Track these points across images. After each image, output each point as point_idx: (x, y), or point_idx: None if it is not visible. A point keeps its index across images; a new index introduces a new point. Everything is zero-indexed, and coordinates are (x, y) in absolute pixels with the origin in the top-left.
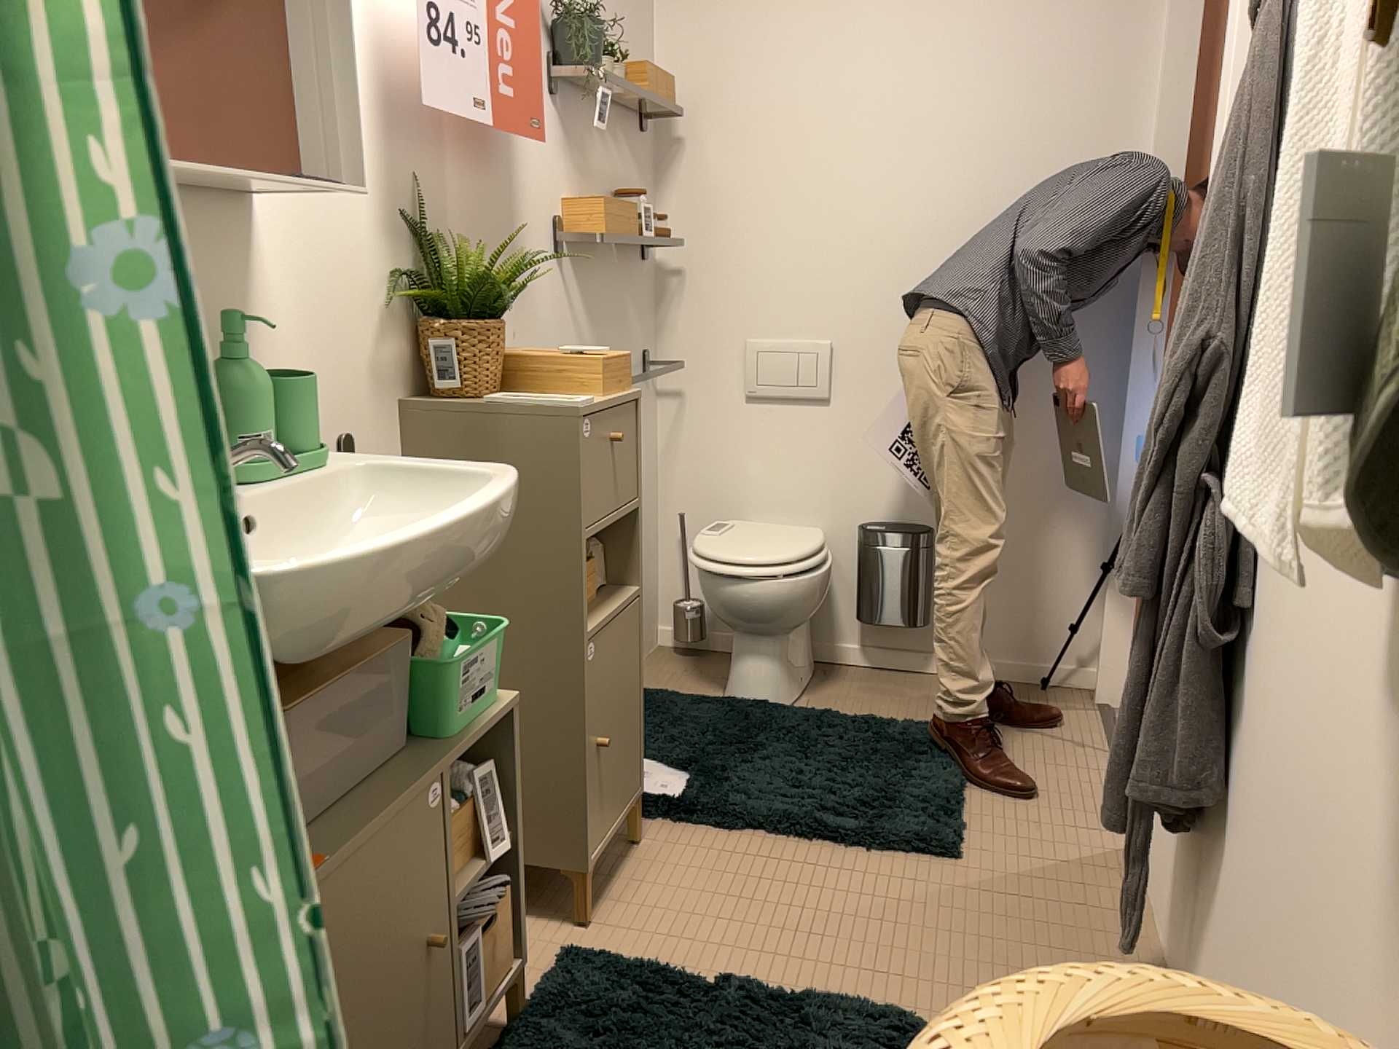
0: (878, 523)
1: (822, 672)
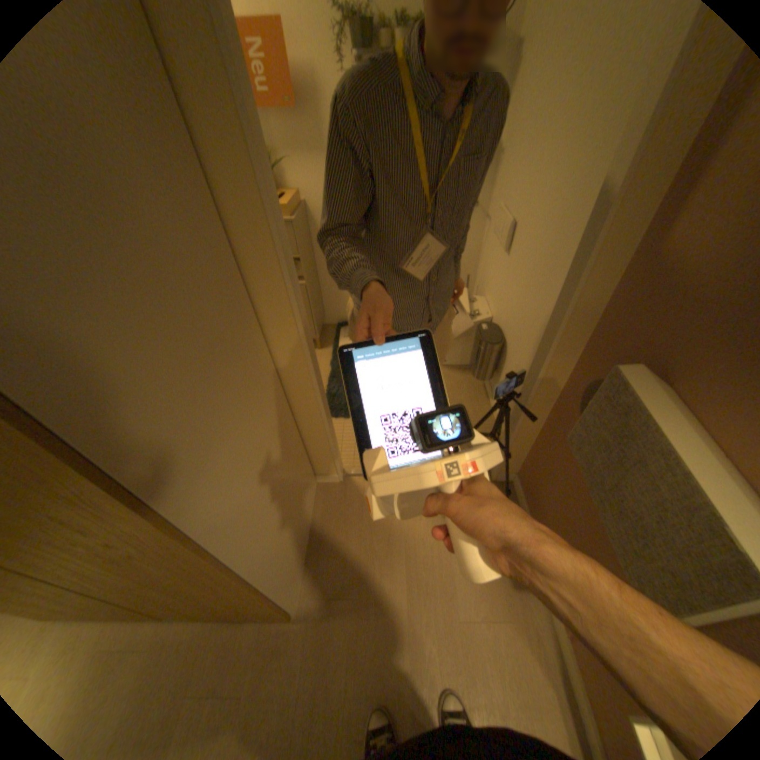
0: (497, 326)
1: (469, 367)
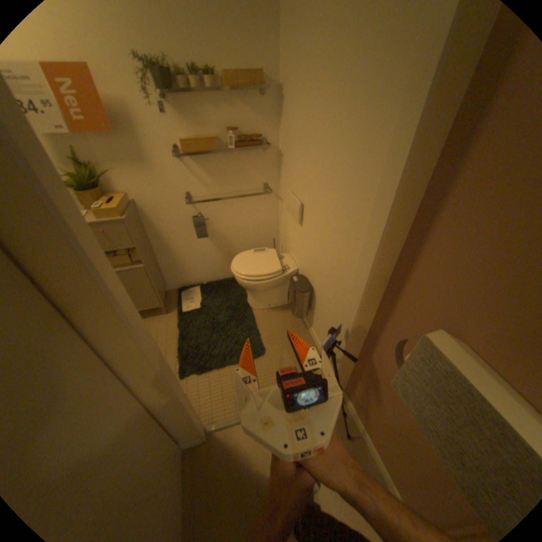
0: (303, 277)
1: (288, 306)
